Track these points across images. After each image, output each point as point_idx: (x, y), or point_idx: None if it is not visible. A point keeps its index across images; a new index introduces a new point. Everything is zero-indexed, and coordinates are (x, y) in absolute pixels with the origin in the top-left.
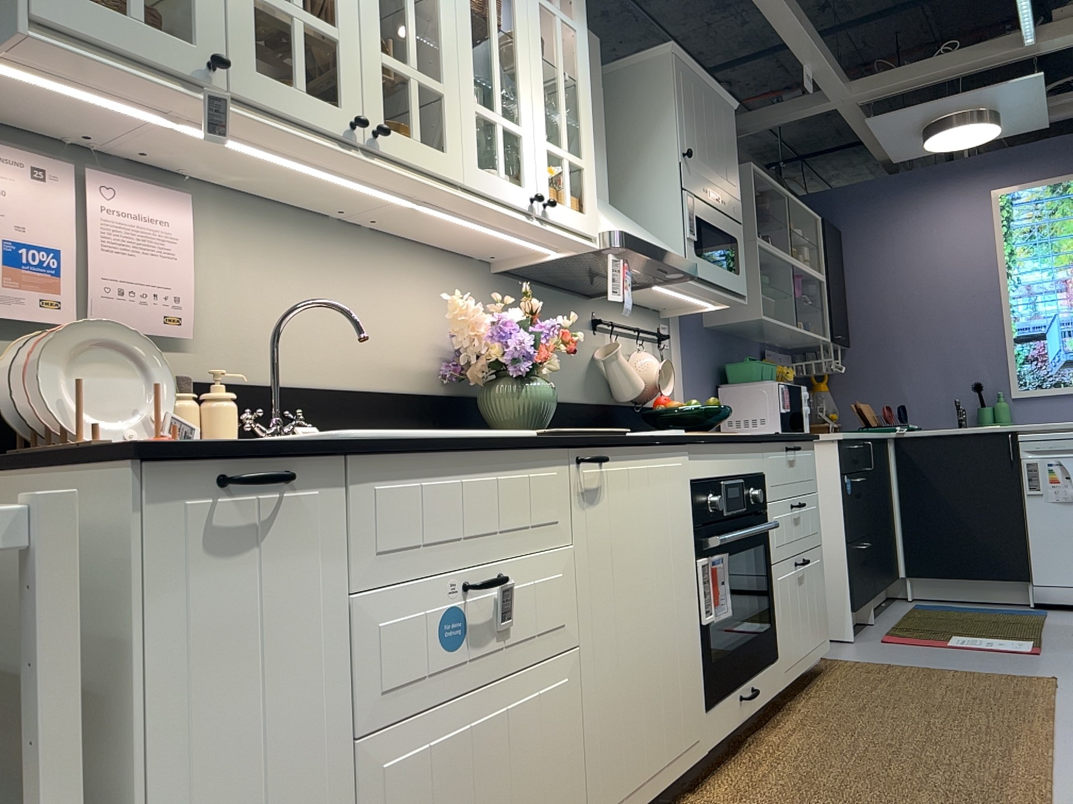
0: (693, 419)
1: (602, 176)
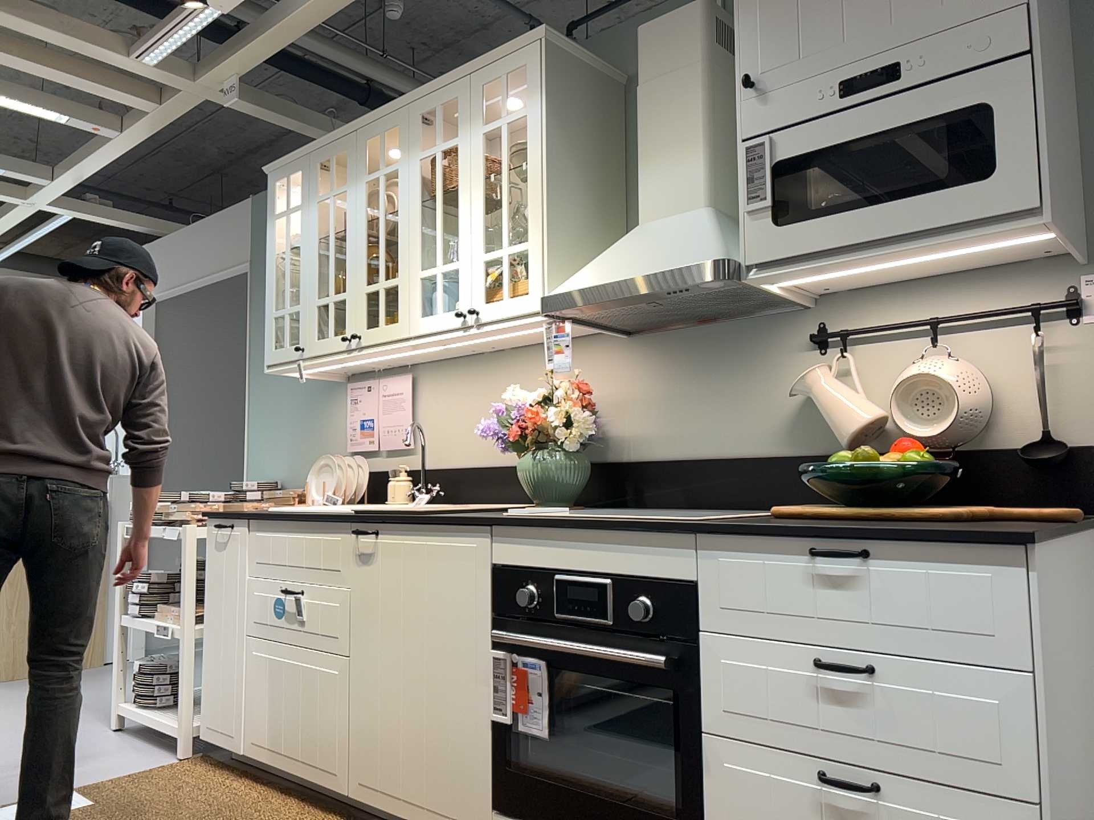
0: (841, 483)
1: (685, 182)
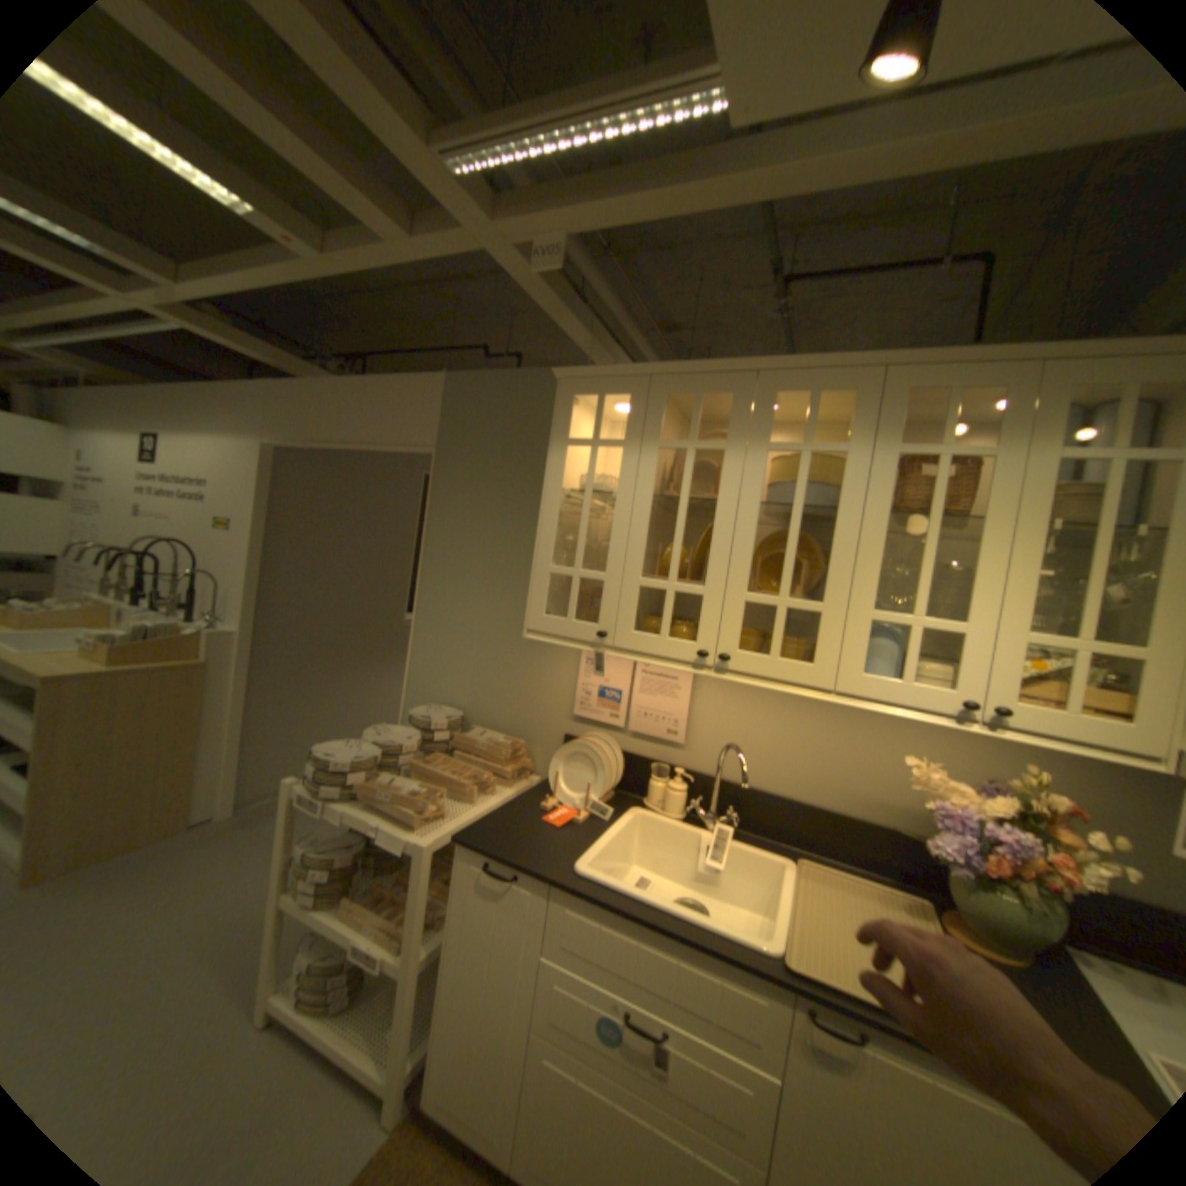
0: None
1: None
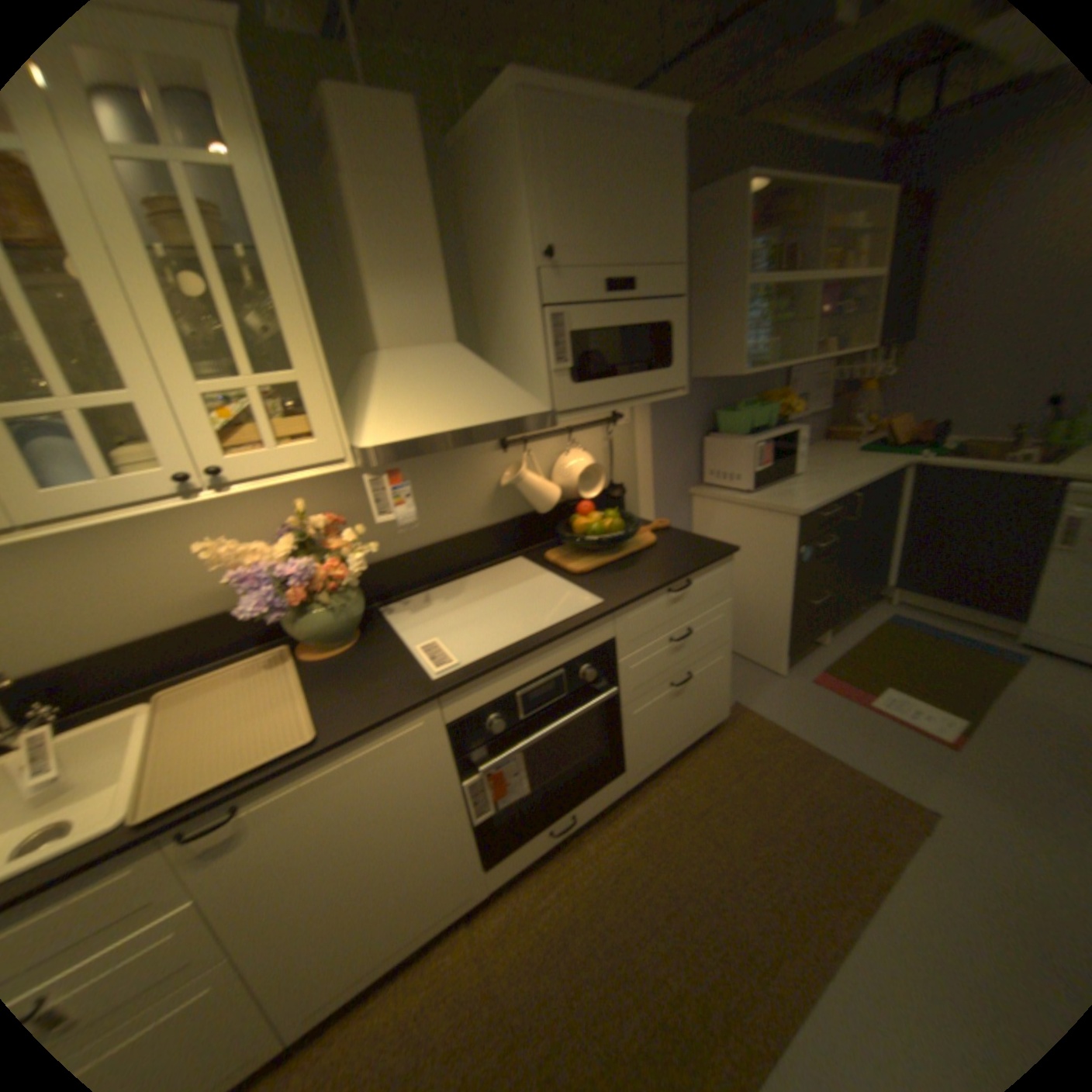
0: (593, 540)
1: (436, 311)
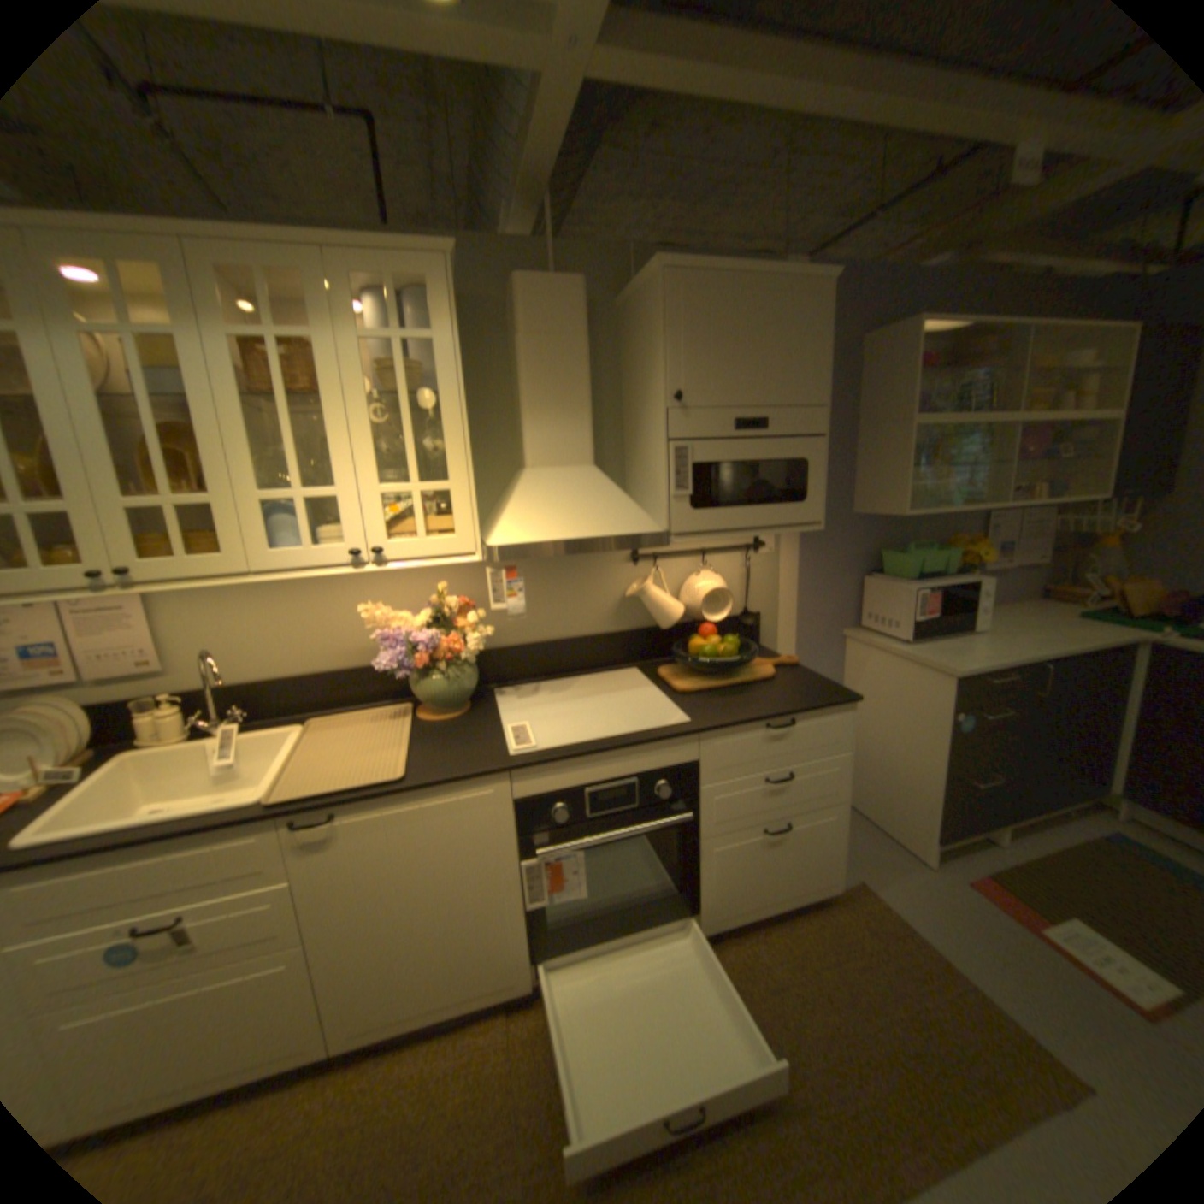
0: (704, 663)
1: (576, 440)
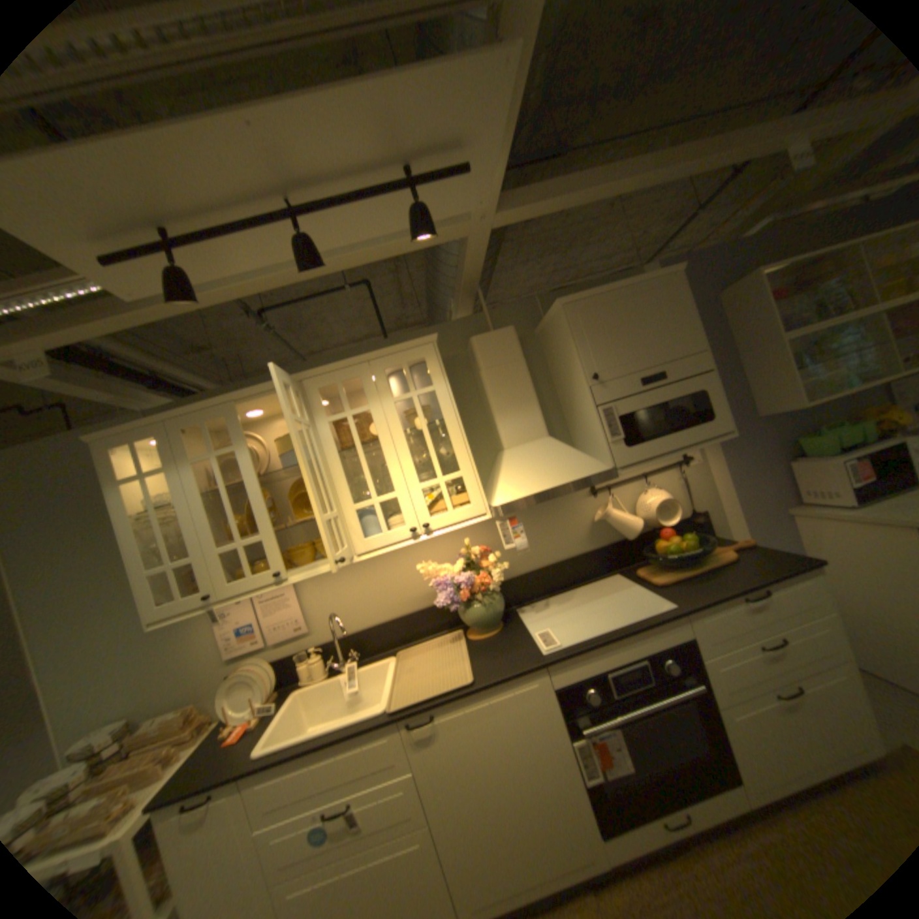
0: (673, 560)
1: (532, 424)
